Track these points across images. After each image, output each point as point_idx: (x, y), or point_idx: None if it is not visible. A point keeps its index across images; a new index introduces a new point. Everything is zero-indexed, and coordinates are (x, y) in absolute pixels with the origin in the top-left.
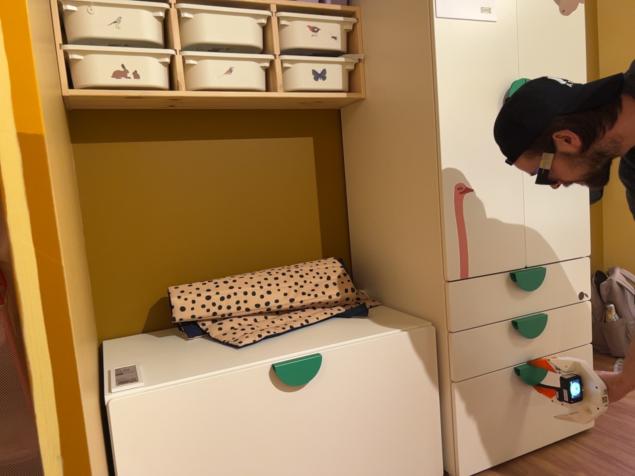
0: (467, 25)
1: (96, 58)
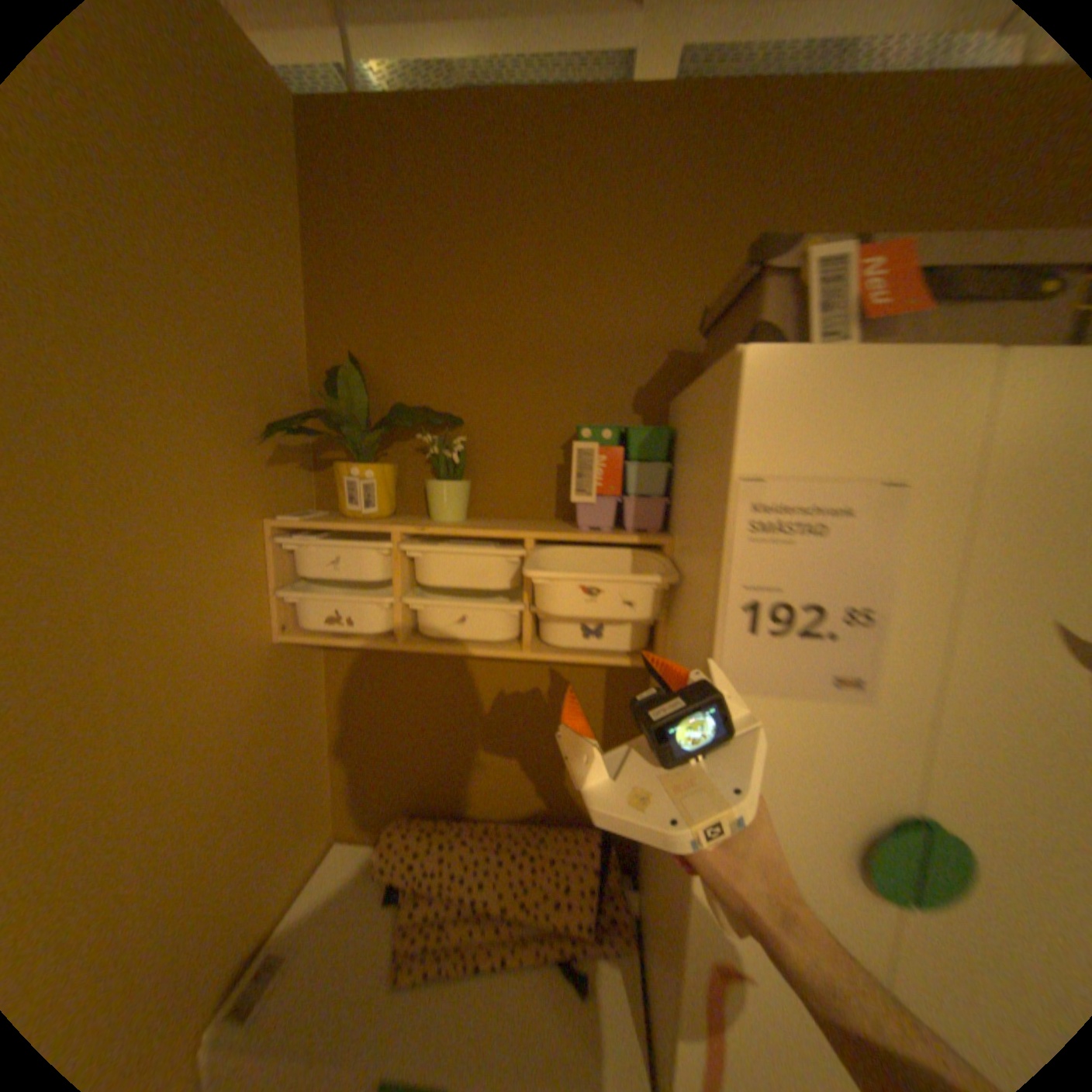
0: (796, 707)
1: (310, 601)
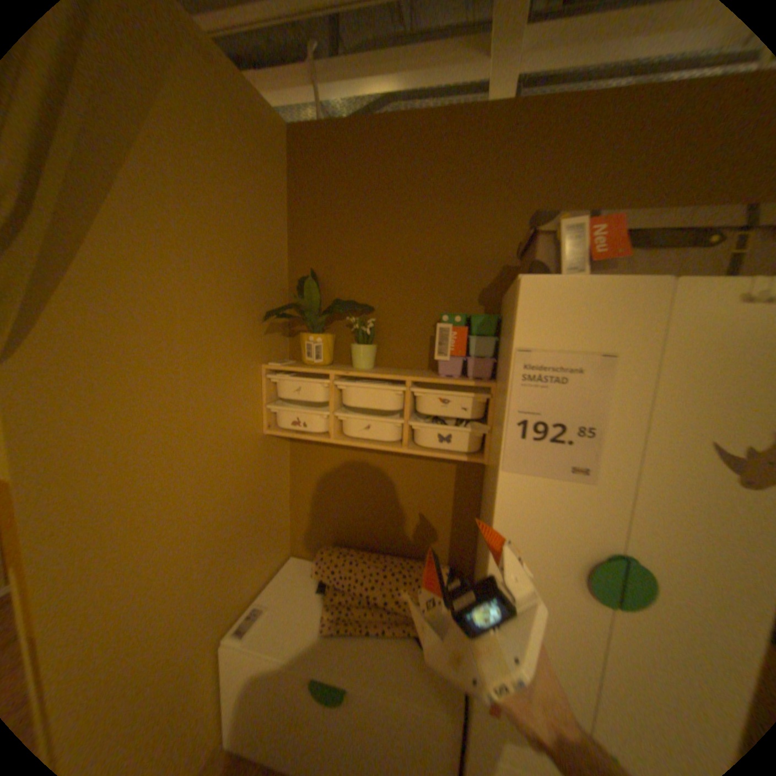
0: (548, 482)
1: (283, 411)
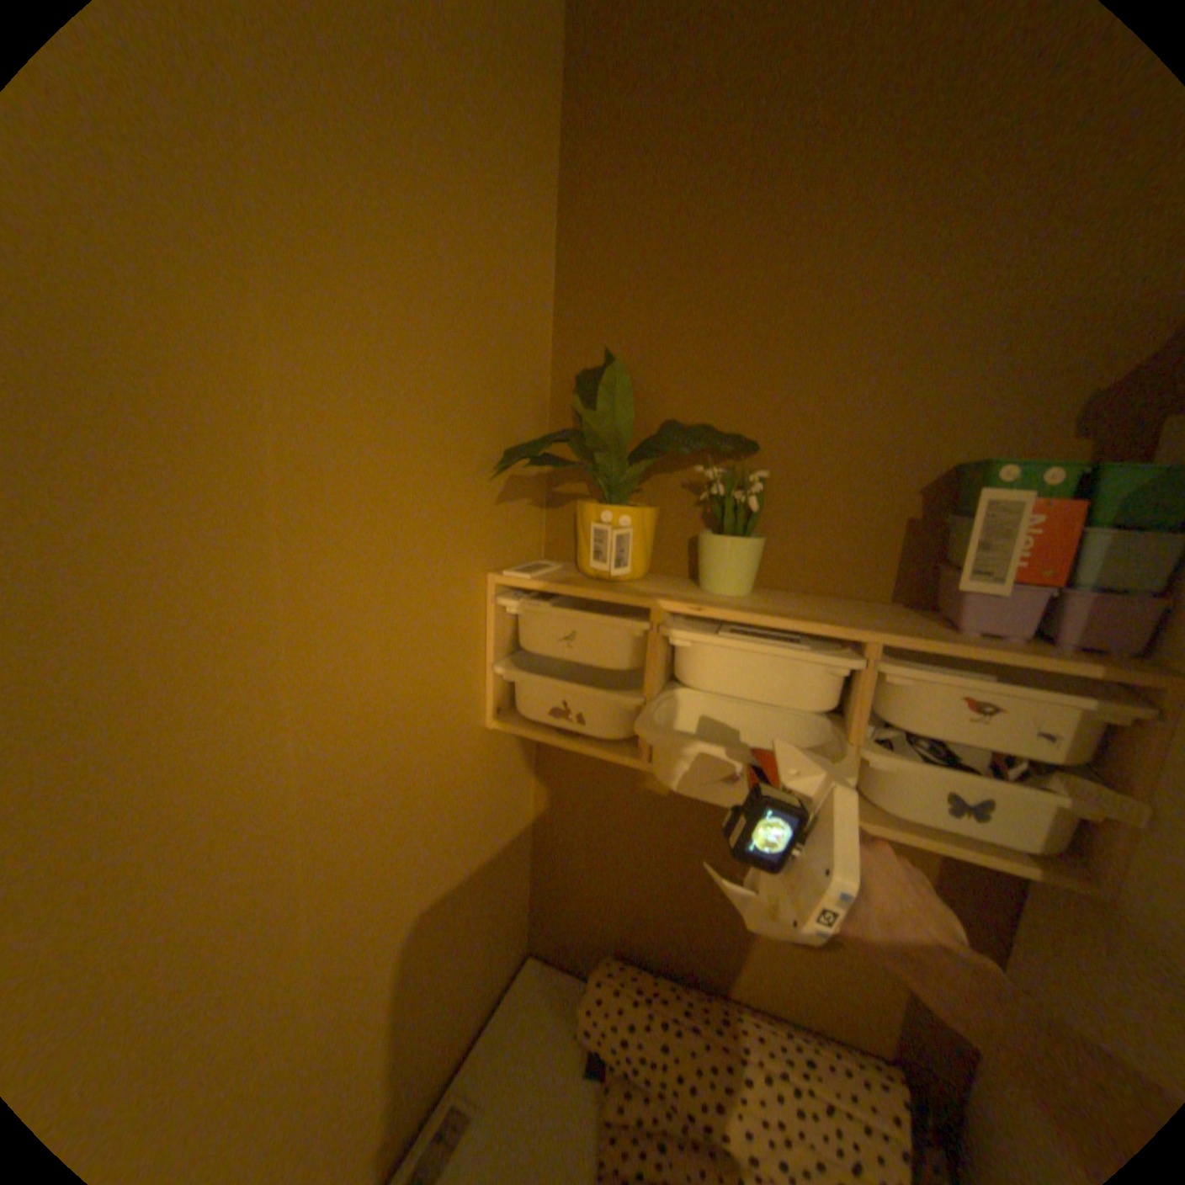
0: None
1: (533, 681)
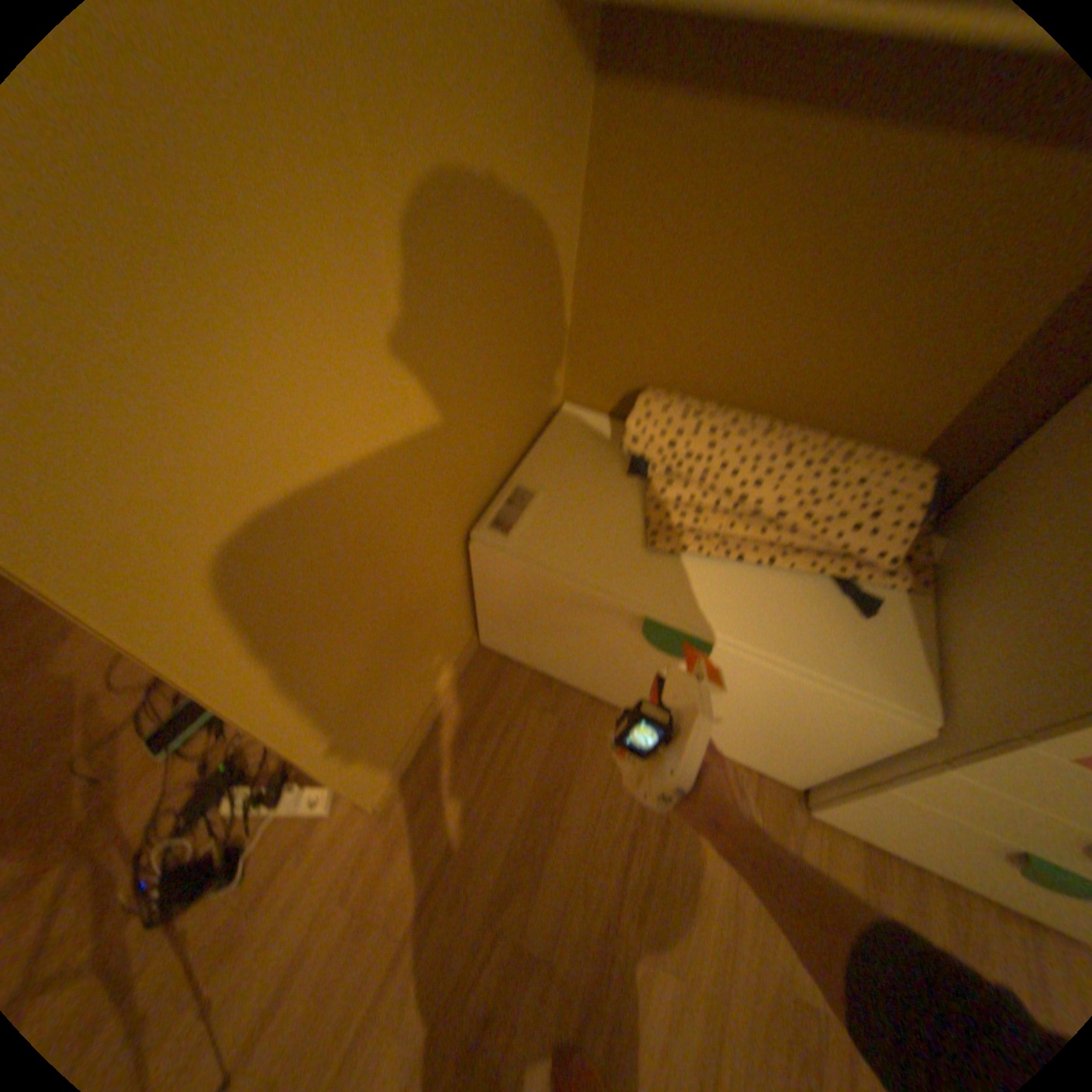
0: None
1: None
